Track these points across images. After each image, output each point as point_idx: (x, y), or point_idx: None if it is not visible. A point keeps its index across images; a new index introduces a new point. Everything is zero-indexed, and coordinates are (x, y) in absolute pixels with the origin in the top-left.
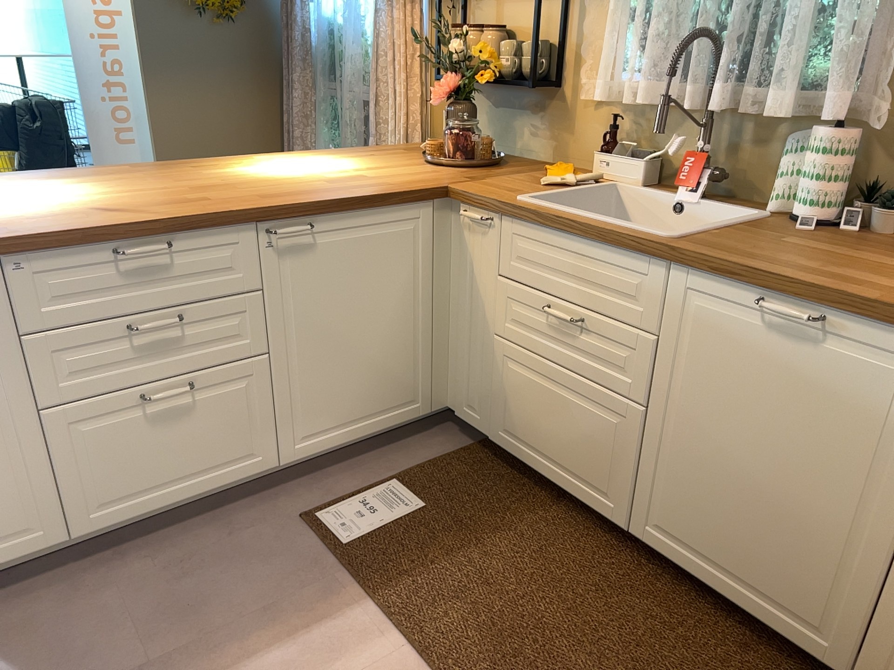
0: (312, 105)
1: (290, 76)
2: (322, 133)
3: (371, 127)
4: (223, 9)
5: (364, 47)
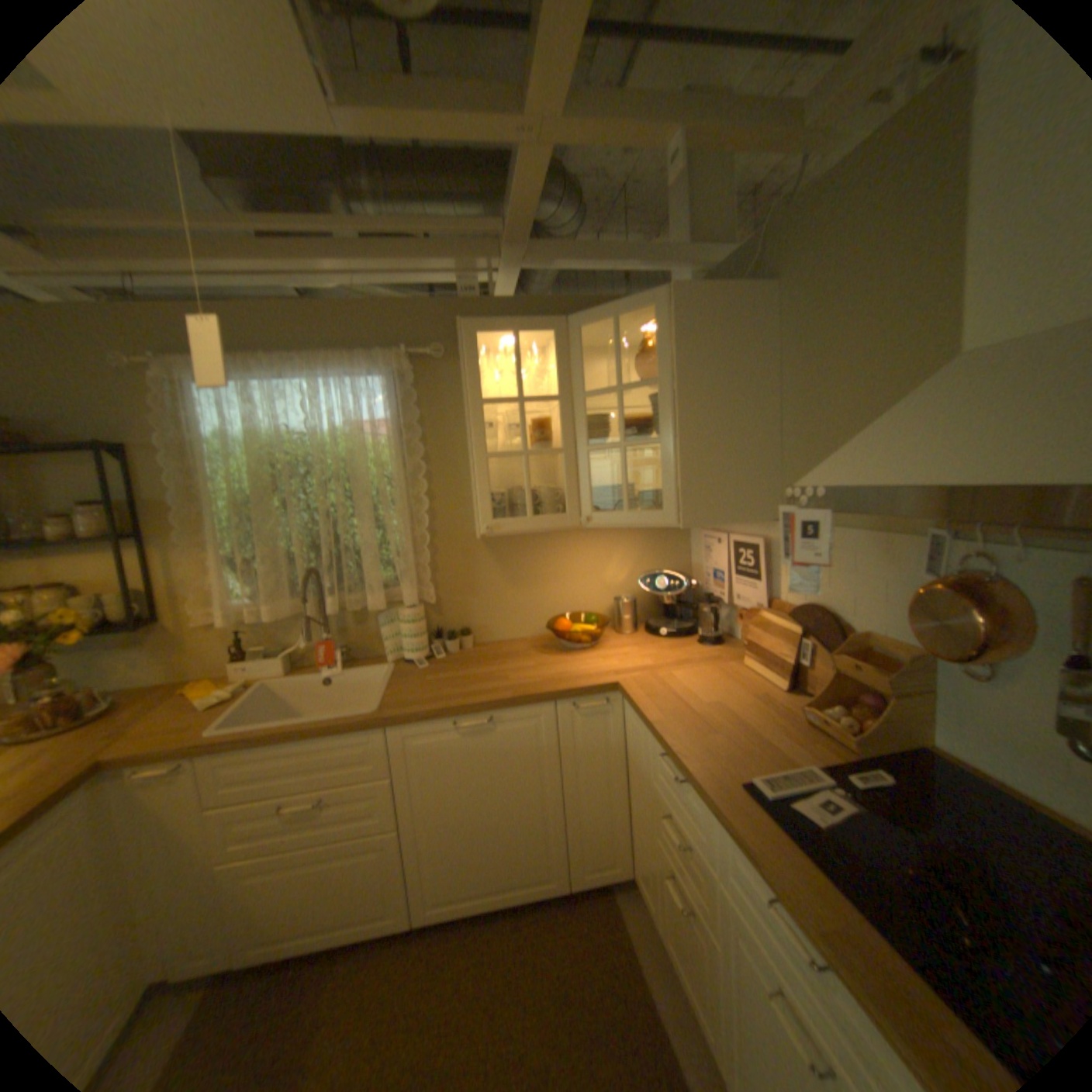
0: None
1: None
2: None
3: None
4: None
5: None
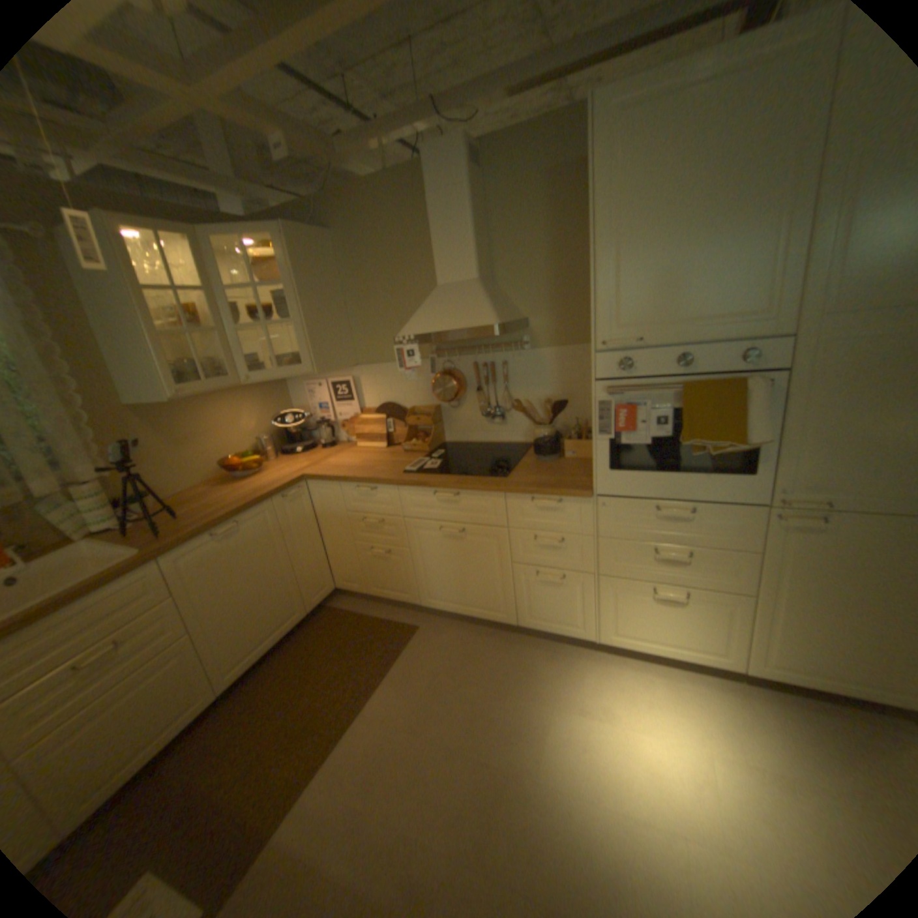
0: None
1: None
2: None
3: None
4: None
5: None
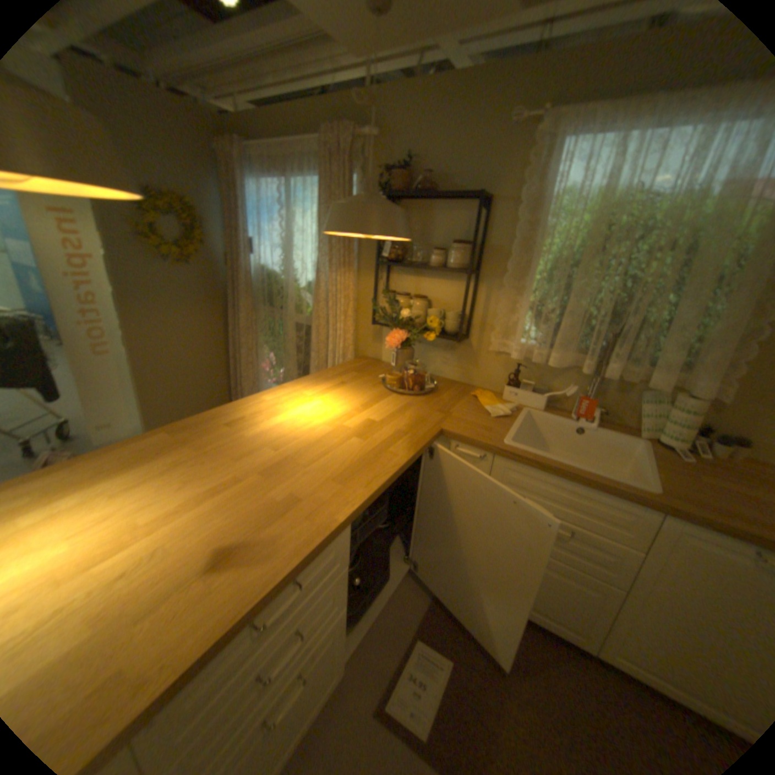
0: (252, 322)
1: (232, 301)
2: (261, 341)
3: (312, 346)
4: (177, 254)
5: (298, 289)
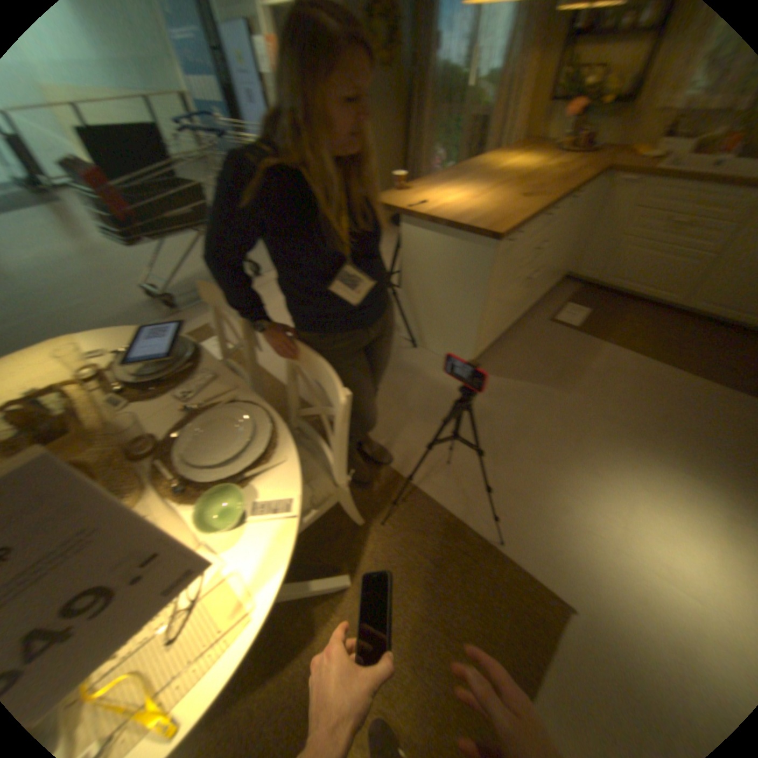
0: (433, 120)
1: (419, 102)
2: (440, 138)
3: (491, 132)
4: (386, 59)
5: (481, 80)
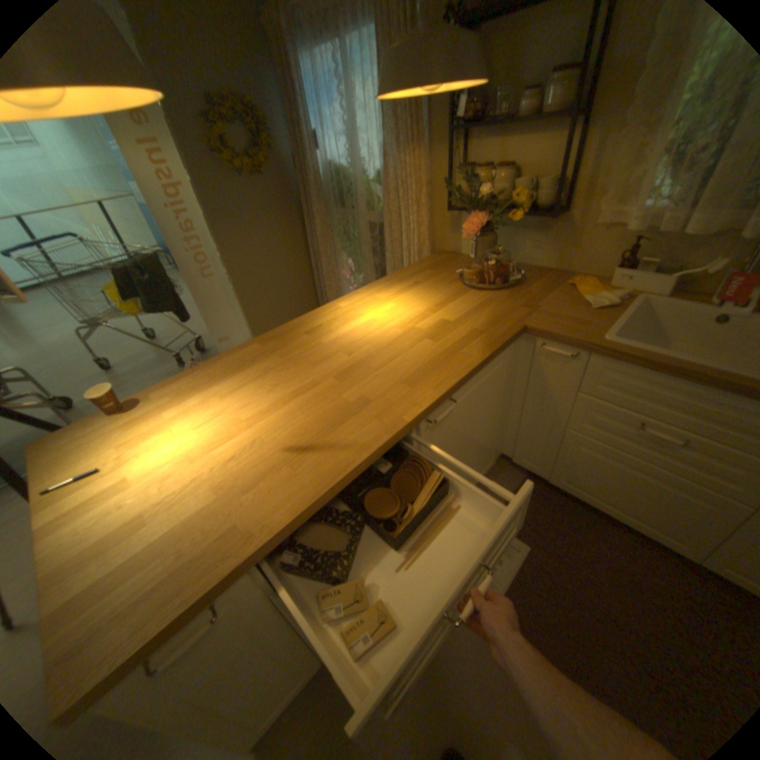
0: (327, 227)
1: (307, 207)
2: (338, 246)
3: (387, 246)
4: (250, 164)
5: (368, 181)
